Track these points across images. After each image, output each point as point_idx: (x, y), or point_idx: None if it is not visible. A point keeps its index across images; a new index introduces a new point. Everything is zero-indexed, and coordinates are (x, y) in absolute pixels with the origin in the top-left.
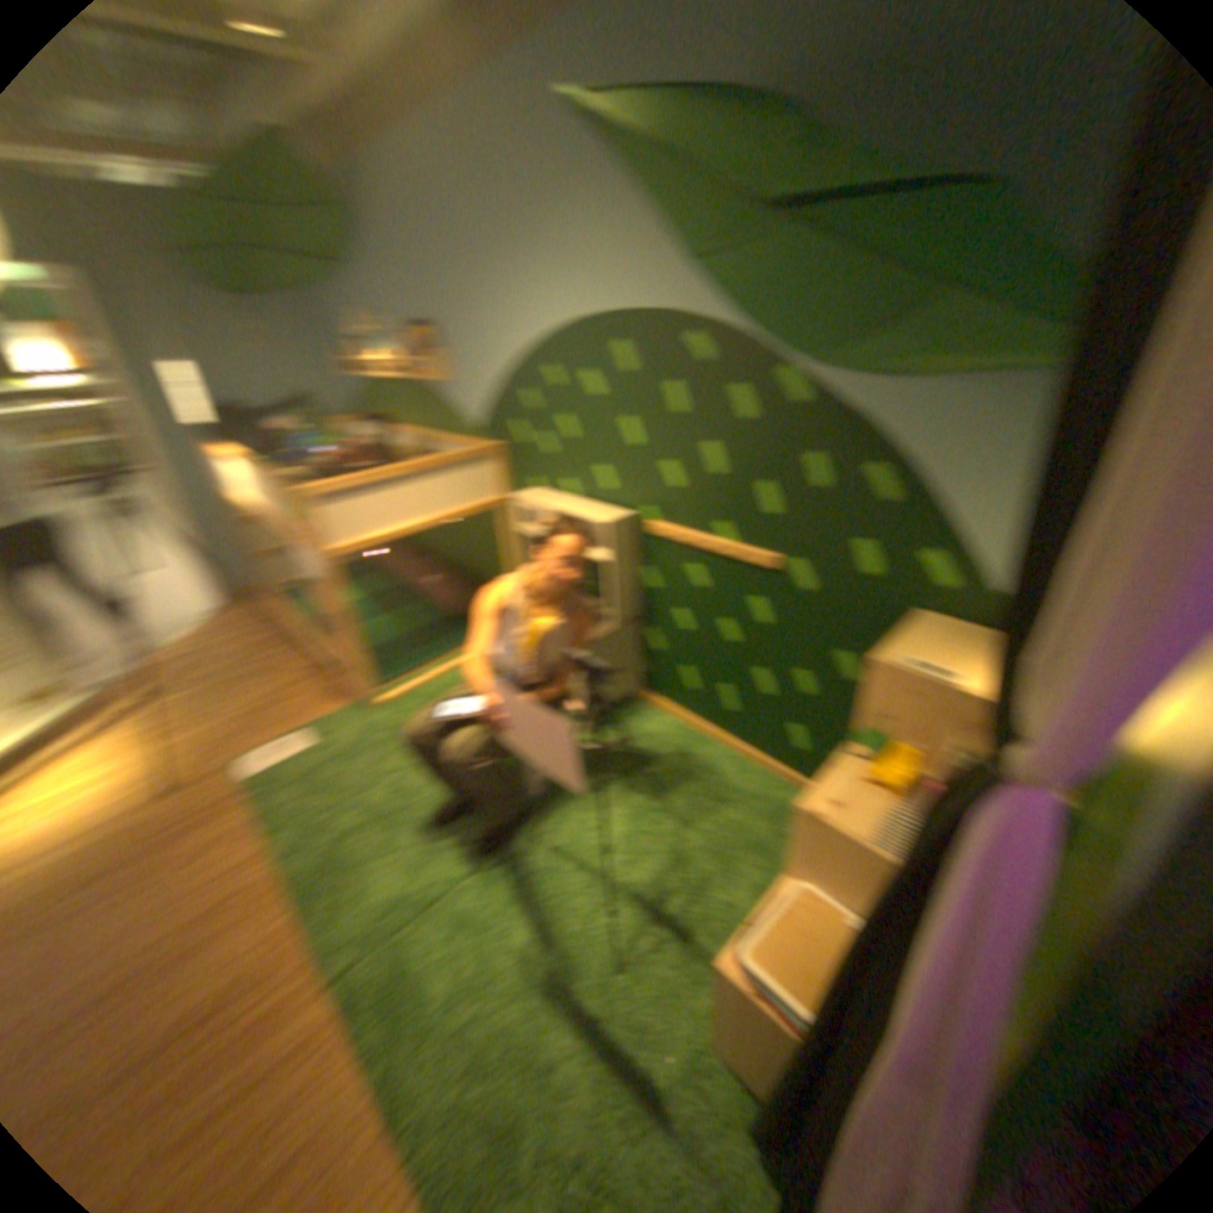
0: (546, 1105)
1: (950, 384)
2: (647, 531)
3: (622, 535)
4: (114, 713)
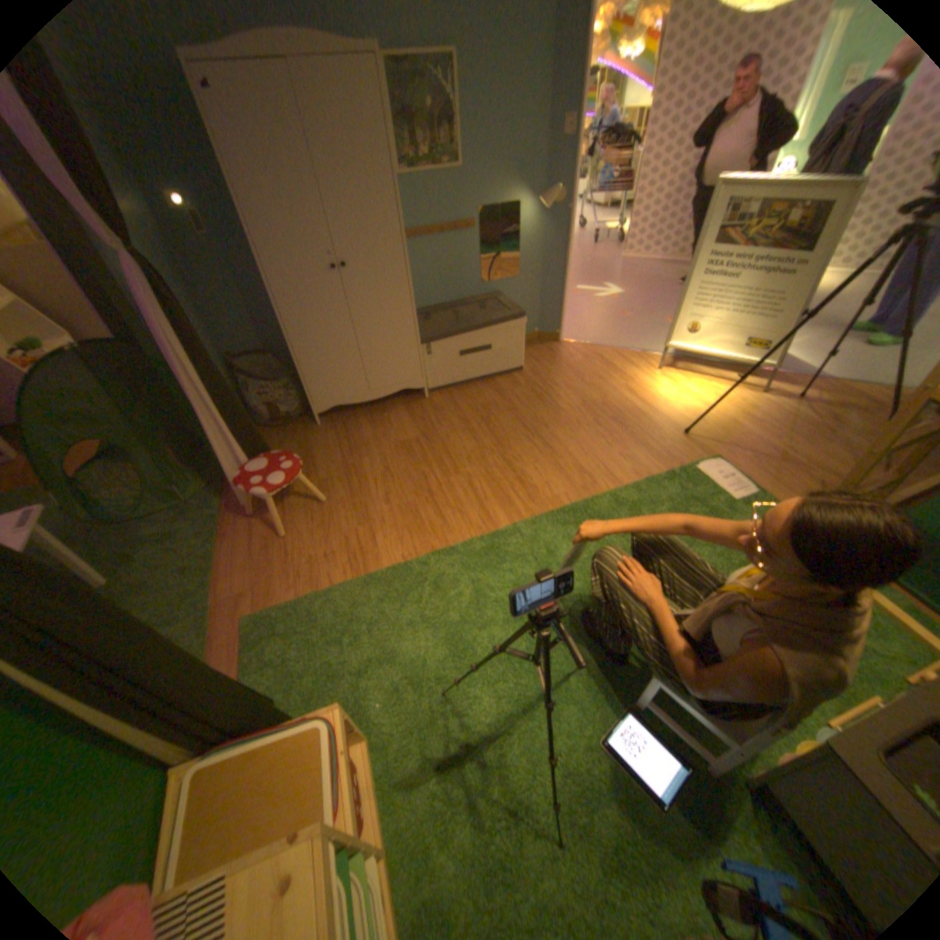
0: (400, 628)
1: None
2: None
3: None
4: (785, 393)
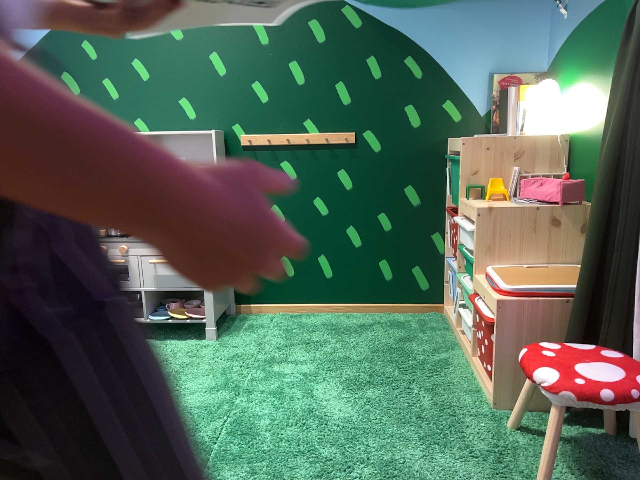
0: None
1: (437, 8)
2: (240, 142)
3: (220, 145)
4: None
